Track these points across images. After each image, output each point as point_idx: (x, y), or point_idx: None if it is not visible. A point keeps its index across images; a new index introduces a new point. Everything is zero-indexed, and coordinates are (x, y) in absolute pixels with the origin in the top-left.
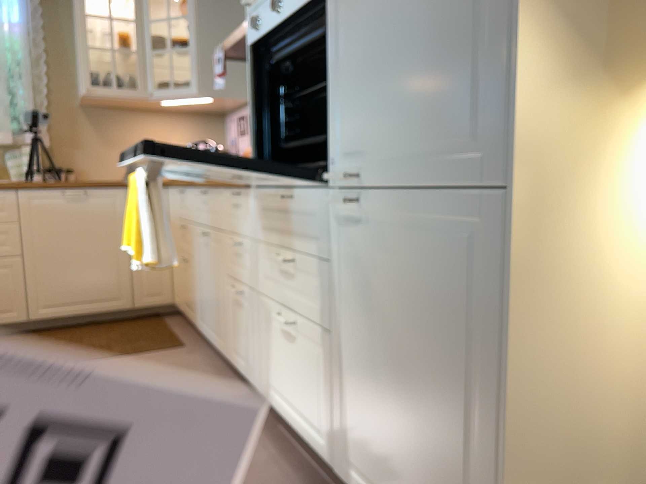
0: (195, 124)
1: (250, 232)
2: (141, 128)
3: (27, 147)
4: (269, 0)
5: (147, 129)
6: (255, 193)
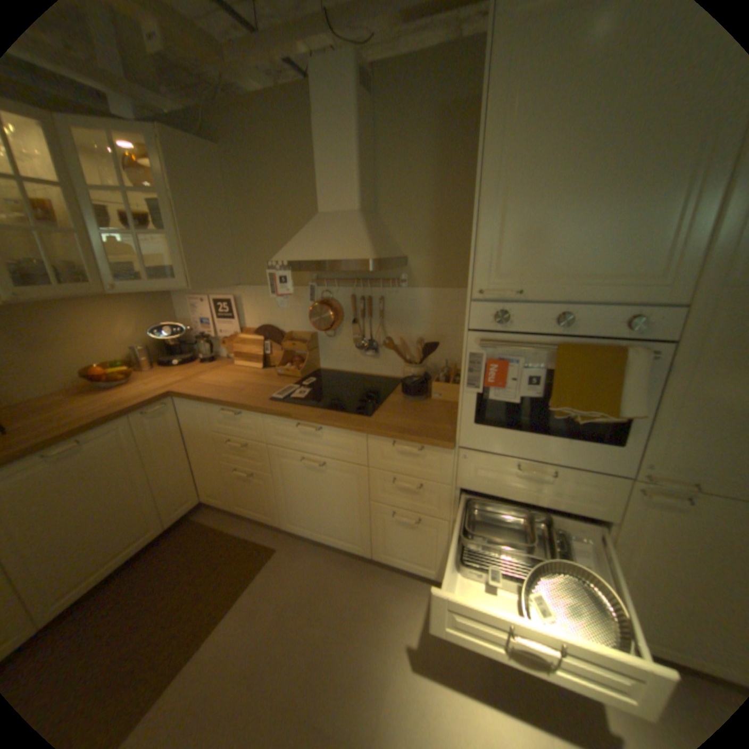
0: (141, 302)
1: (444, 479)
2: (76, 320)
3: None
4: (530, 304)
5: (84, 319)
6: (460, 452)
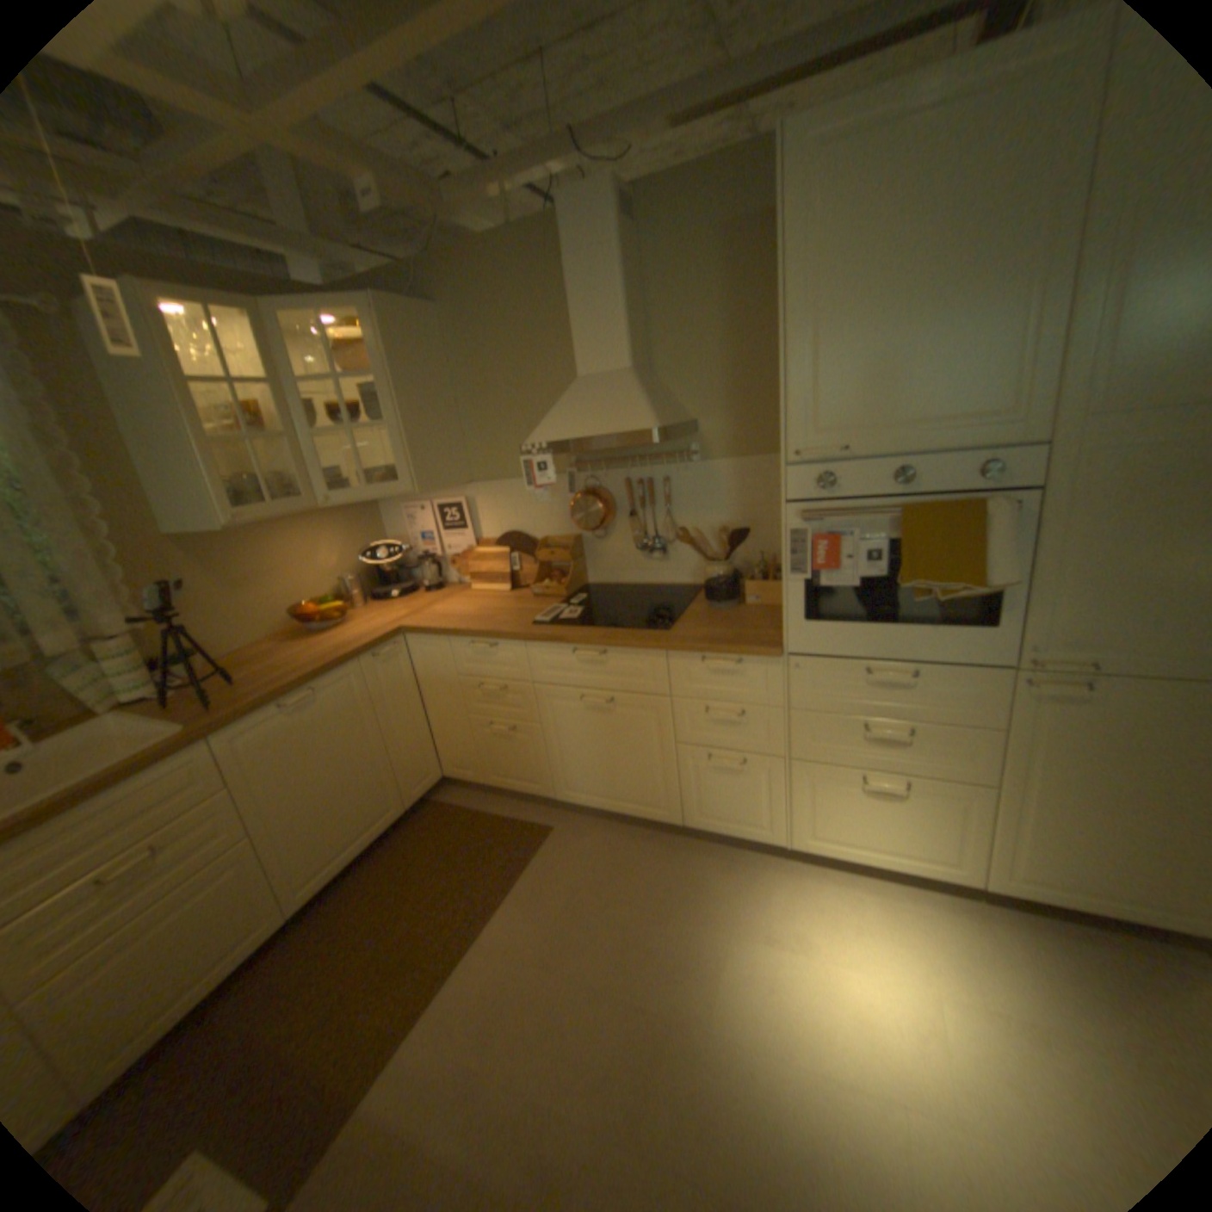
0: (344, 519)
1: (772, 700)
2: (275, 547)
3: (113, 645)
4: (858, 461)
5: (284, 545)
6: (789, 661)
